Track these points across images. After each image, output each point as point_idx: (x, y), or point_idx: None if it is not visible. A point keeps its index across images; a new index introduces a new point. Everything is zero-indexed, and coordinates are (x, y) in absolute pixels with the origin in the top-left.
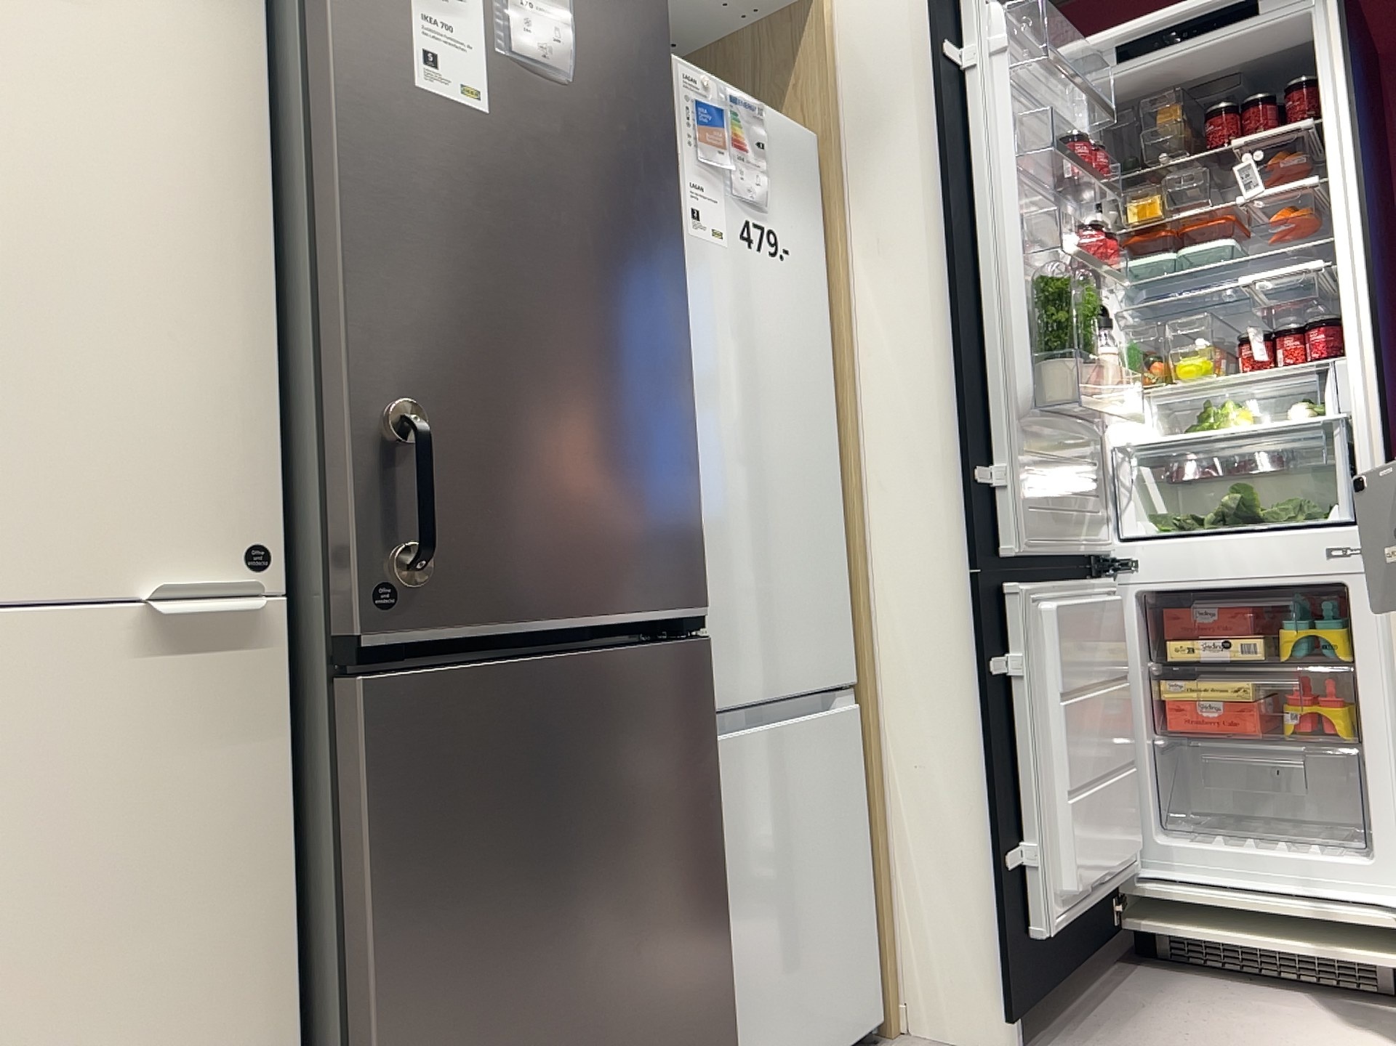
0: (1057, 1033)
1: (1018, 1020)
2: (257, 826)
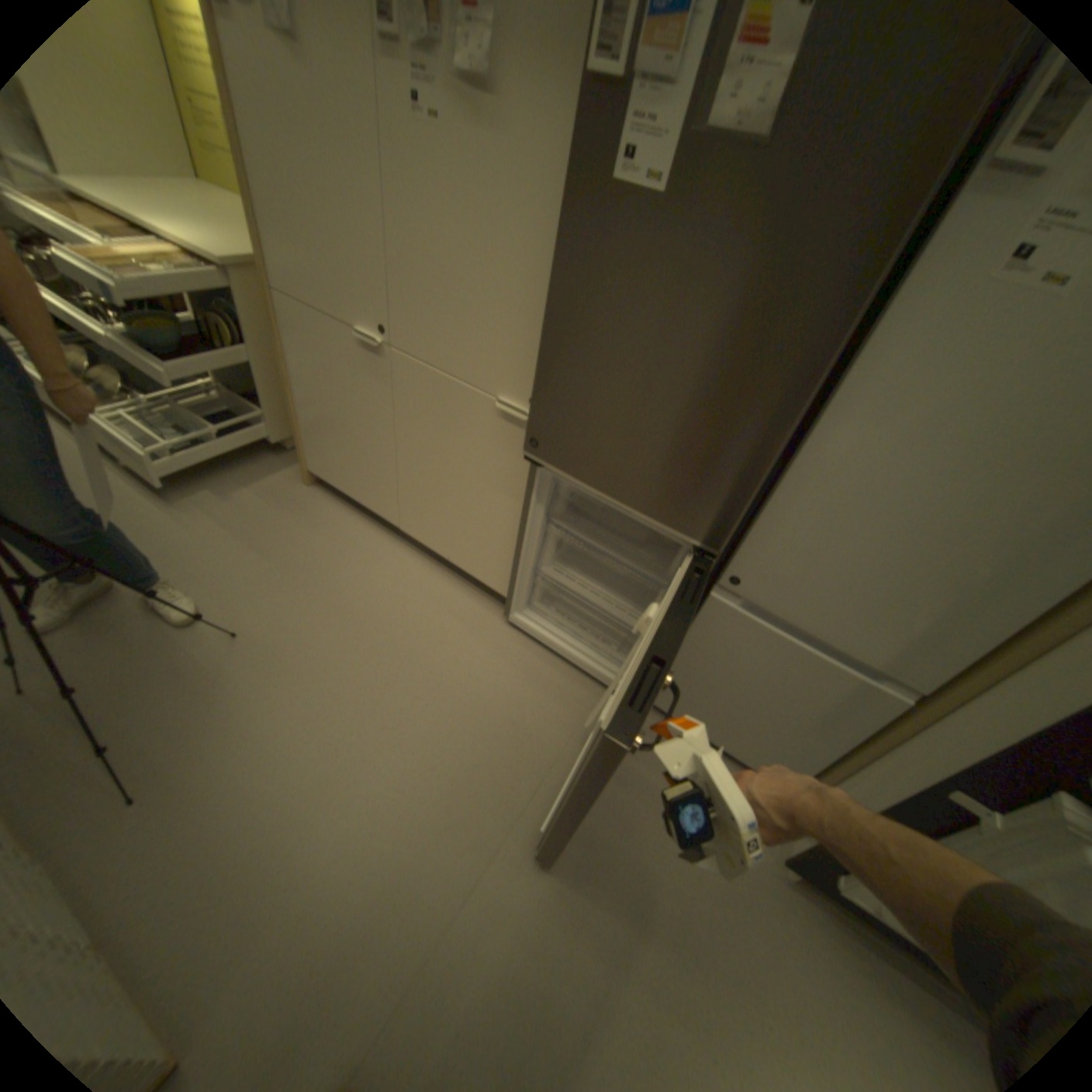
0: (835, 918)
1: (799, 873)
2: (521, 481)
